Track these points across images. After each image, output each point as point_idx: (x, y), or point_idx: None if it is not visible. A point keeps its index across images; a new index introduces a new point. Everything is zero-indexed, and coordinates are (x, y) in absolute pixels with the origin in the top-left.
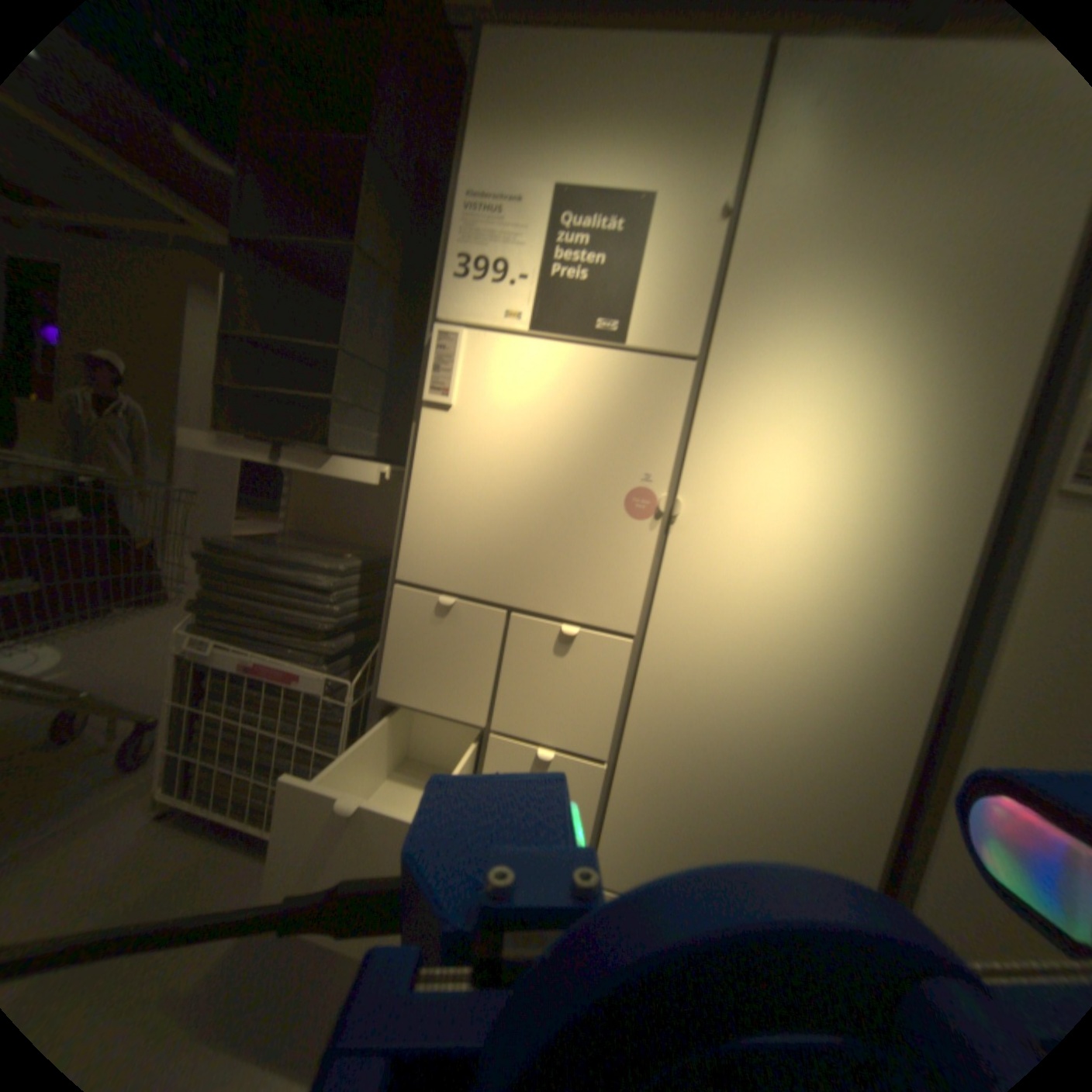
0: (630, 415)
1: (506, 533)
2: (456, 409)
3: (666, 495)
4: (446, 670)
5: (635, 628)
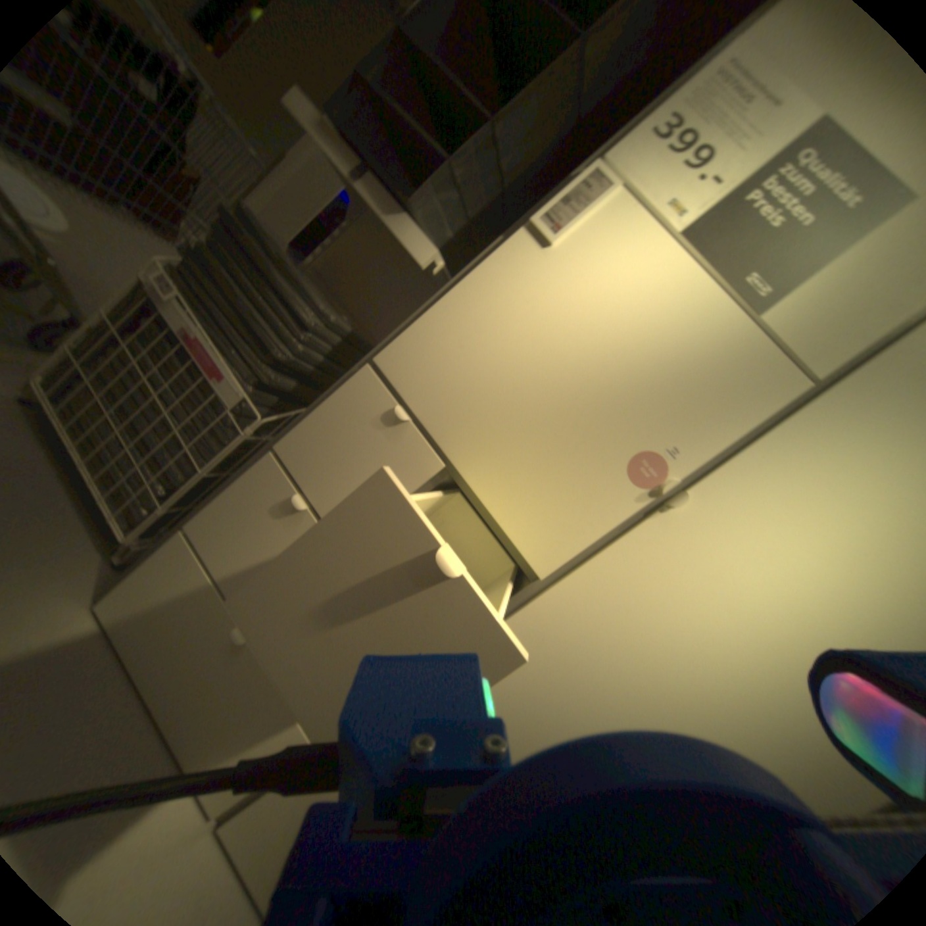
0: (707, 387)
1: (502, 401)
2: (551, 255)
3: (678, 484)
4: (350, 474)
5: (545, 577)
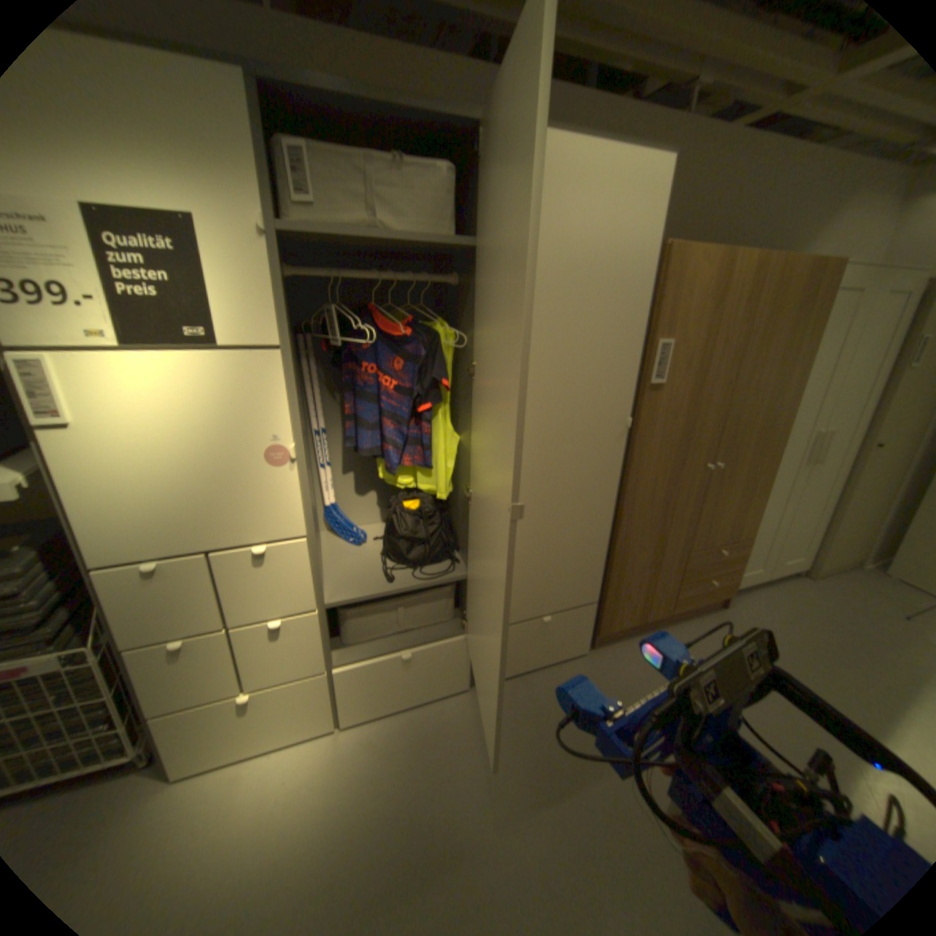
0: (244, 396)
1: (177, 503)
2: (75, 422)
3: (293, 444)
4: (171, 608)
5: (304, 529)
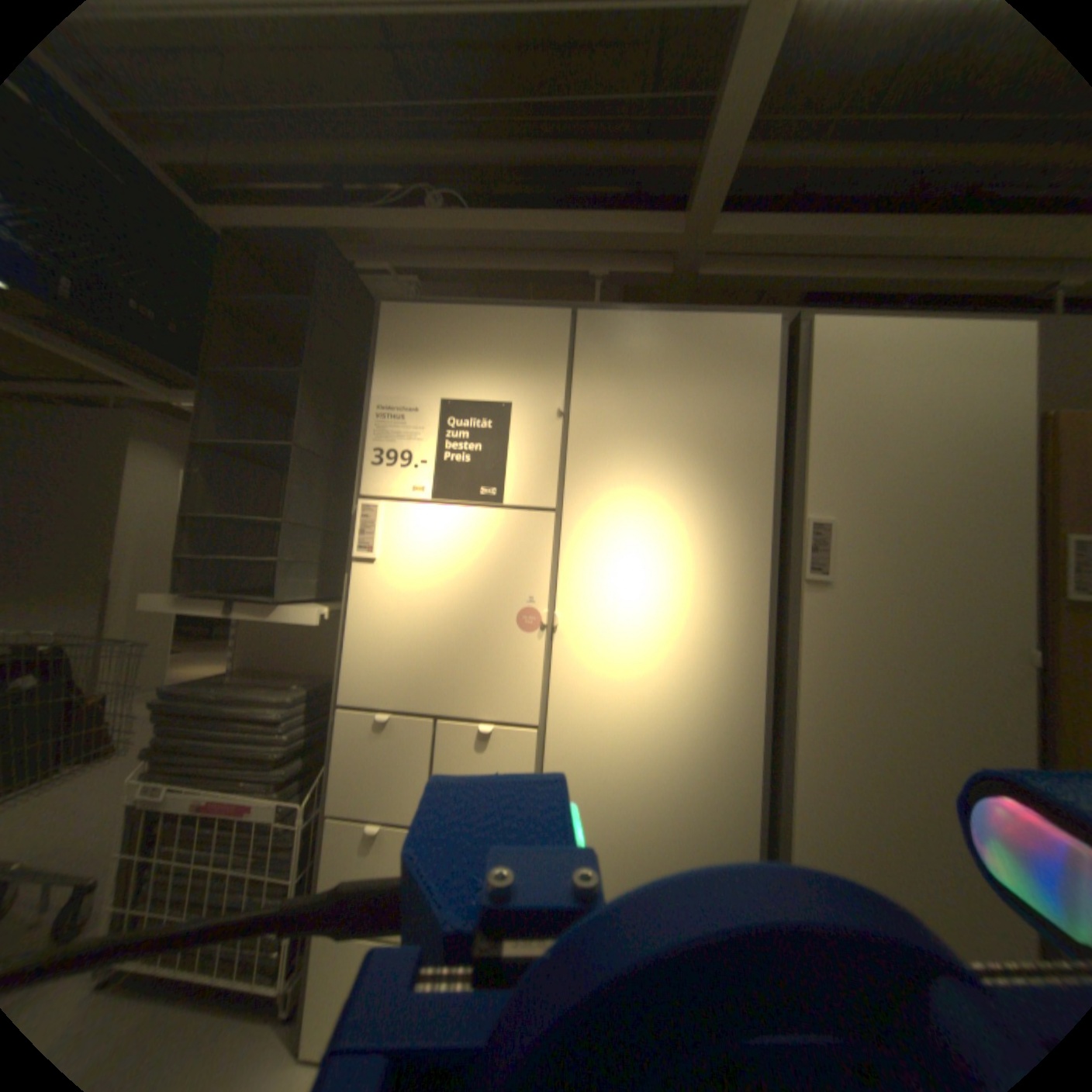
0: (511, 555)
1: (426, 656)
2: (378, 562)
3: (545, 611)
4: (384, 781)
5: (536, 720)
